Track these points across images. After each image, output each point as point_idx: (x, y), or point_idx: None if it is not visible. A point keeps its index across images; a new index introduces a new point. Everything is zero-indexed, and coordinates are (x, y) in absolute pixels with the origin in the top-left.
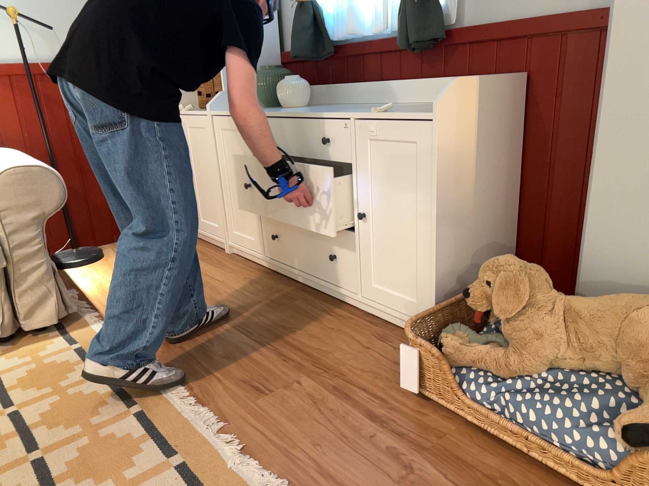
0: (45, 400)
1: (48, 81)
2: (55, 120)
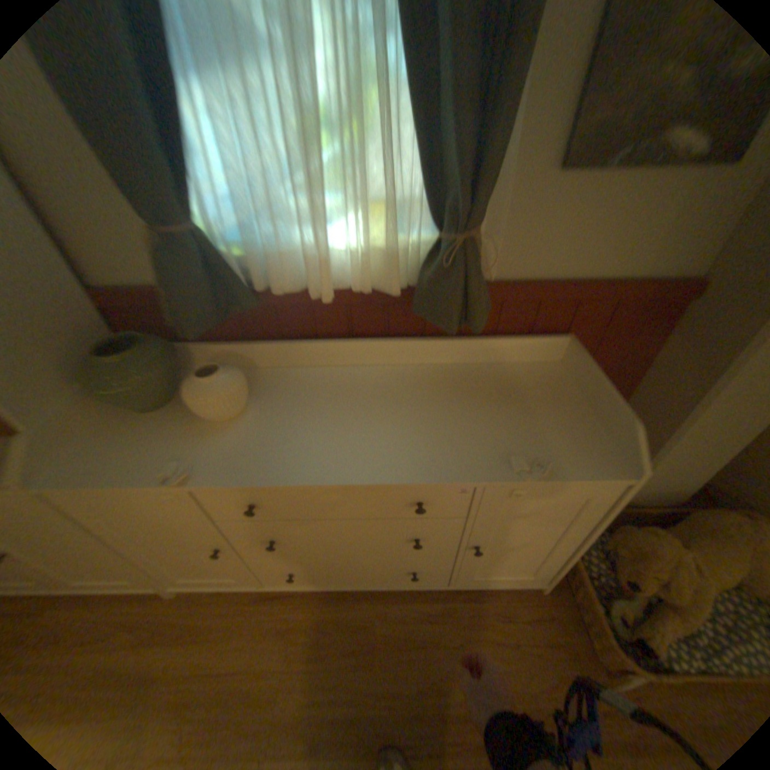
0: None
1: None
2: None
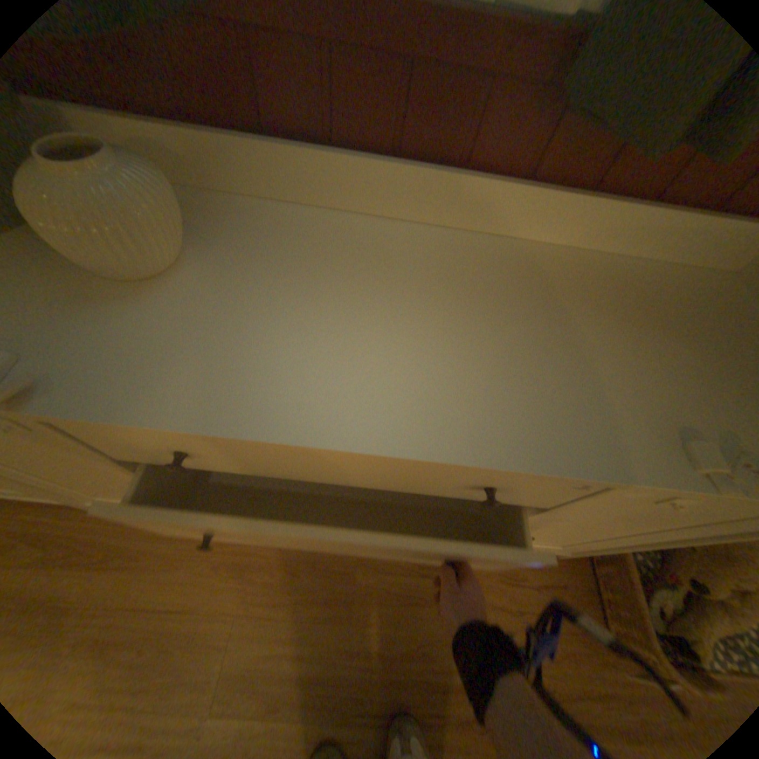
0: None
1: None
2: None
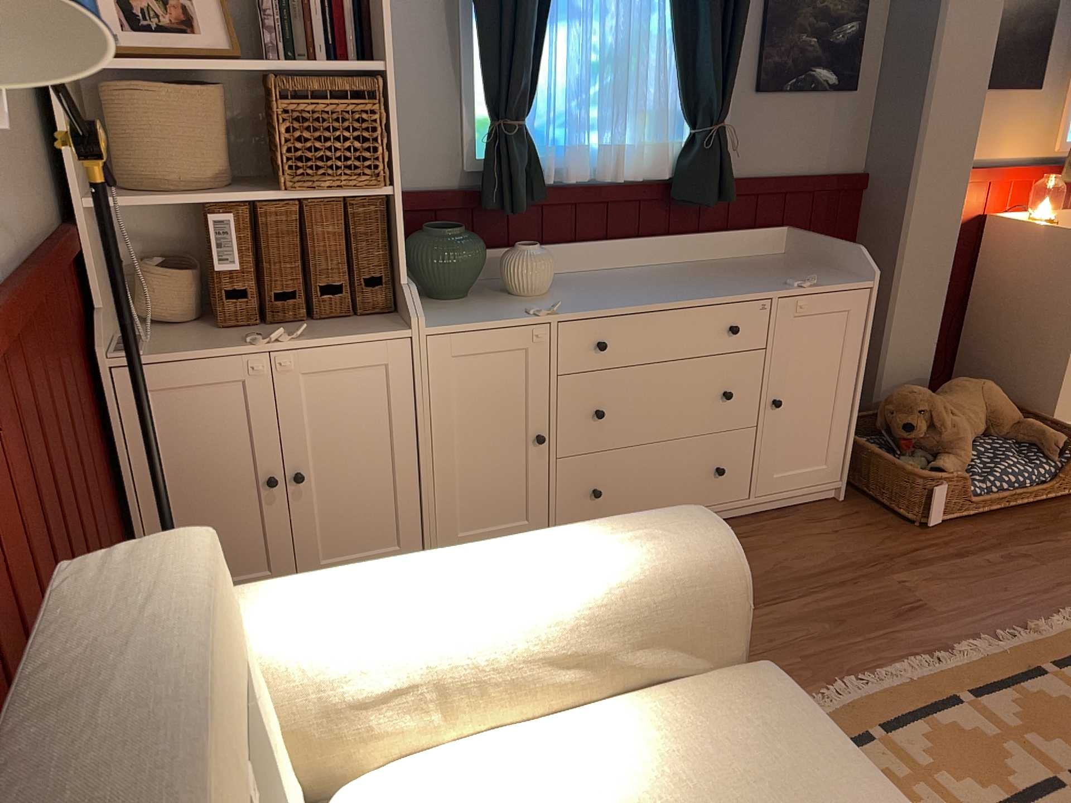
0: (945, 791)
1: (5, 350)
2: (35, 472)
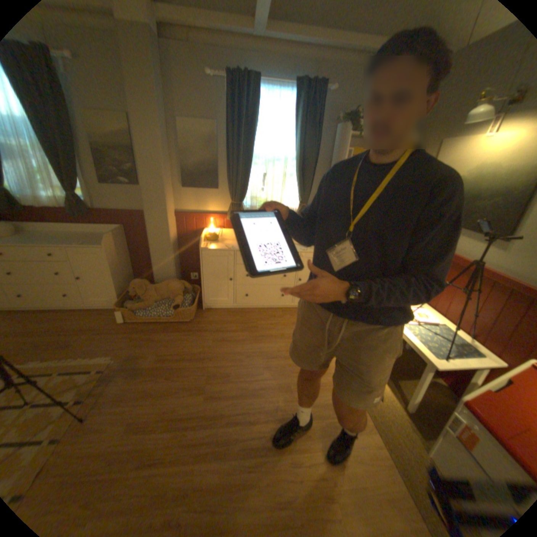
0: None
1: None
2: None
